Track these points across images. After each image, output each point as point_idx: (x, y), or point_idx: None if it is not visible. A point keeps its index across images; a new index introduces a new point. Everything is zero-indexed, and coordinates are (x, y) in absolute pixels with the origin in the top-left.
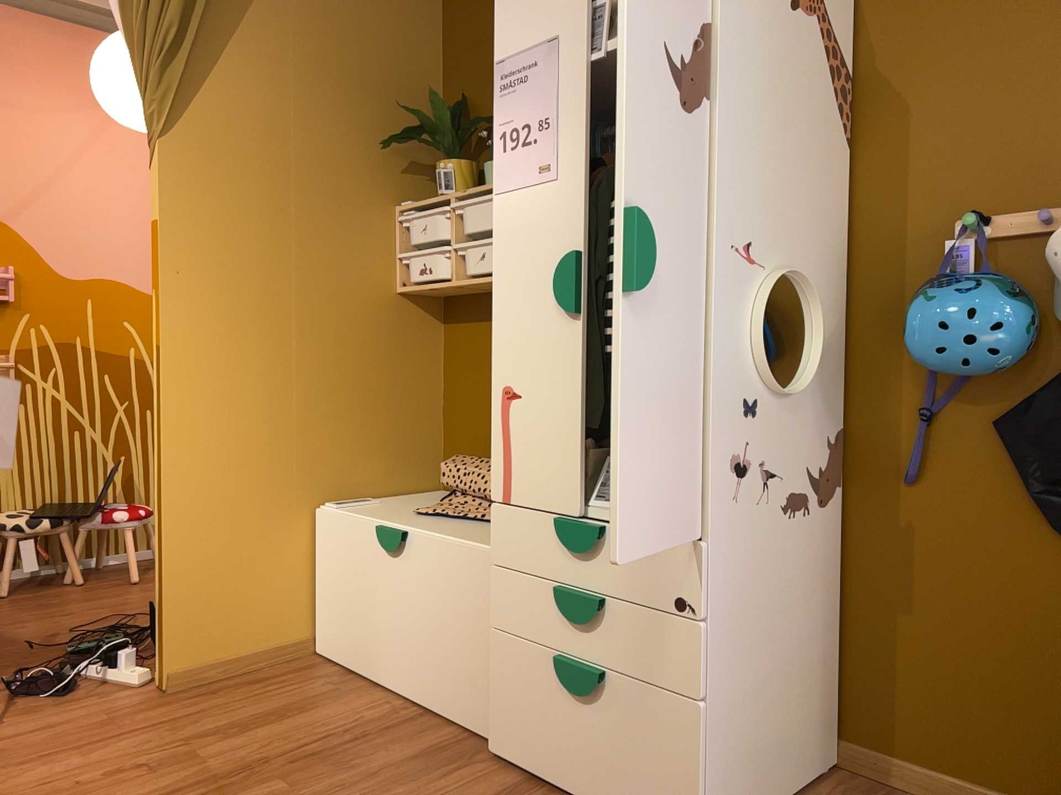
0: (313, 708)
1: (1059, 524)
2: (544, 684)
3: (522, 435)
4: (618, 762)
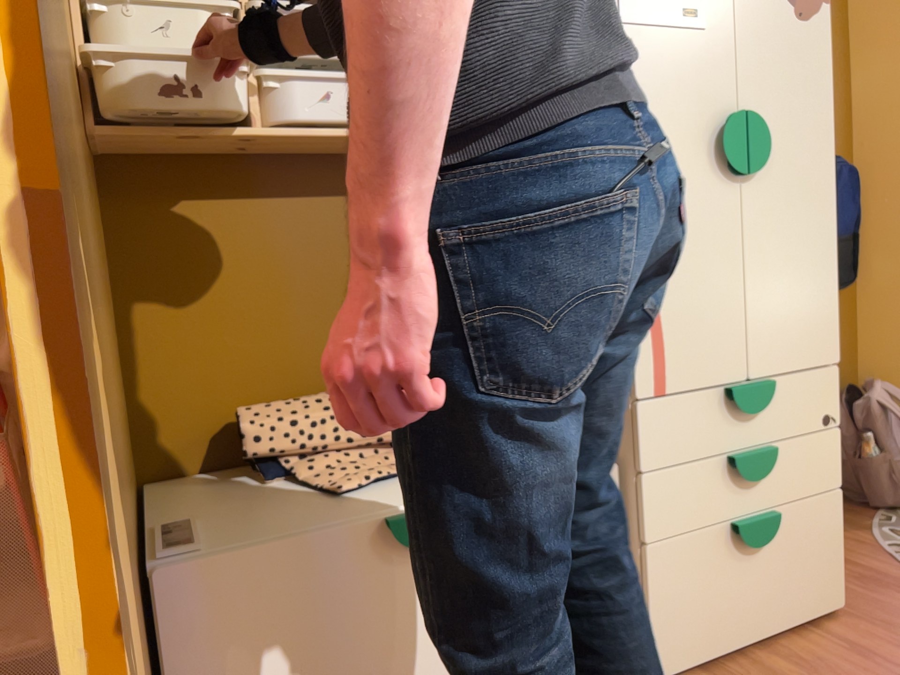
0: None
1: None
2: (717, 562)
3: (679, 313)
4: (789, 580)
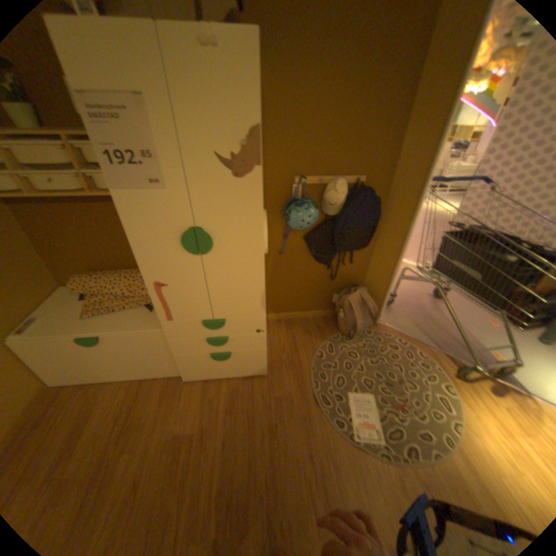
0: (91, 413)
1: (317, 260)
2: (204, 361)
3: (173, 299)
4: (238, 367)
